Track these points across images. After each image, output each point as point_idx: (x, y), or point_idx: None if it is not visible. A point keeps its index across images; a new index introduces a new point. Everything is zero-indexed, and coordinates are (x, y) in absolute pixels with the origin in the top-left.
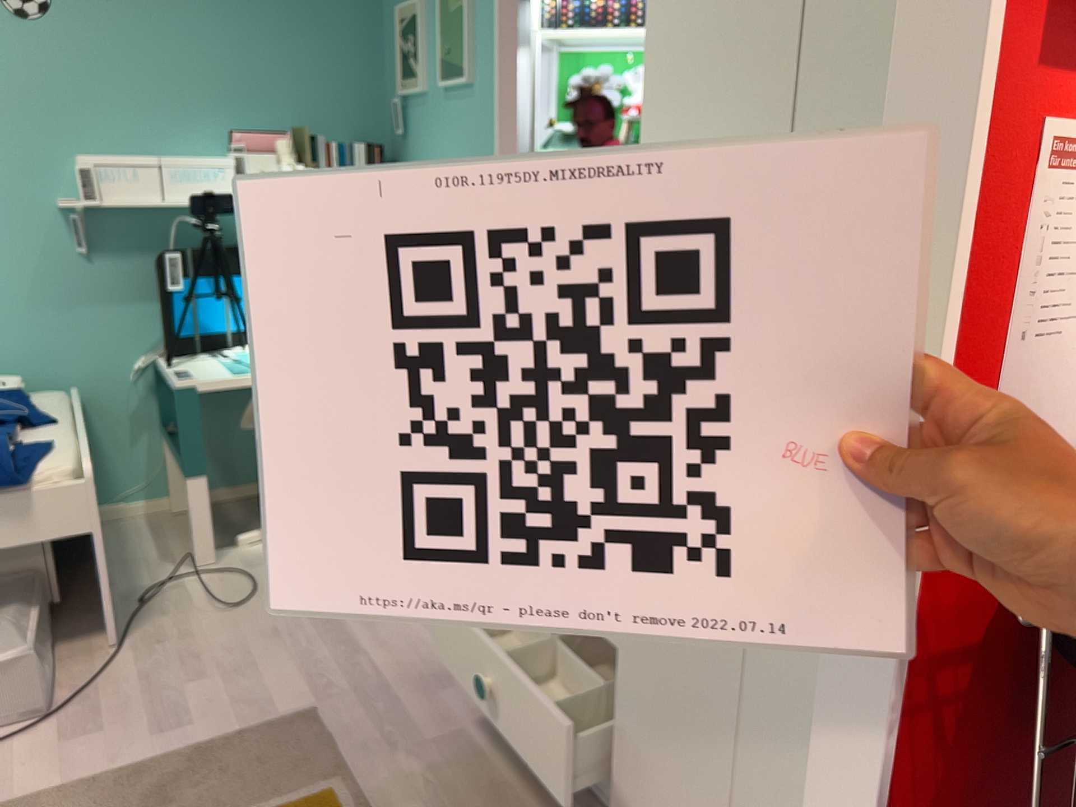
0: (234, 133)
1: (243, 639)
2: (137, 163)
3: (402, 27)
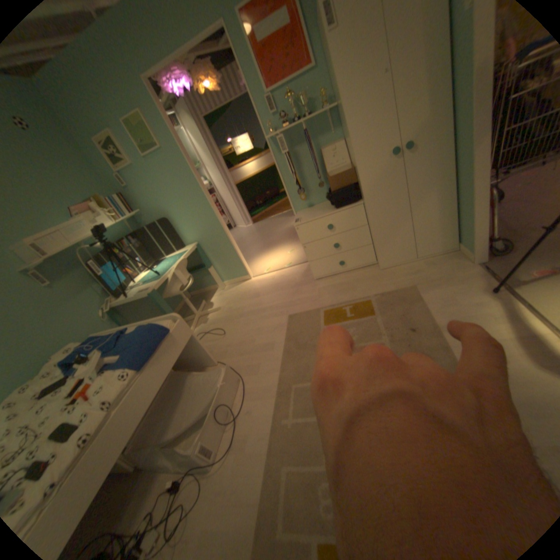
0: (63, 210)
1: (243, 331)
2: (48, 232)
3: (99, 144)
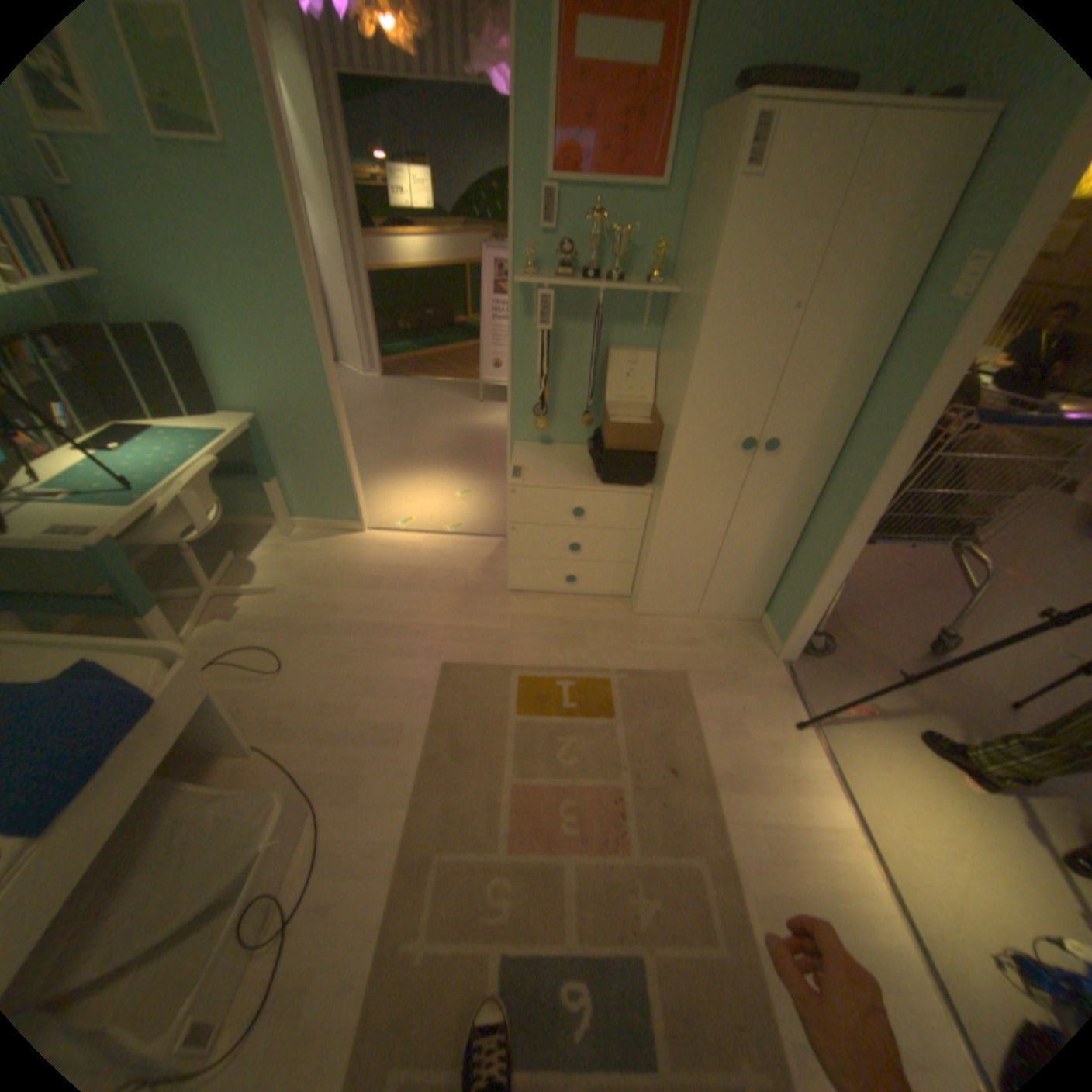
0: None
1: (330, 675)
2: None
3: None
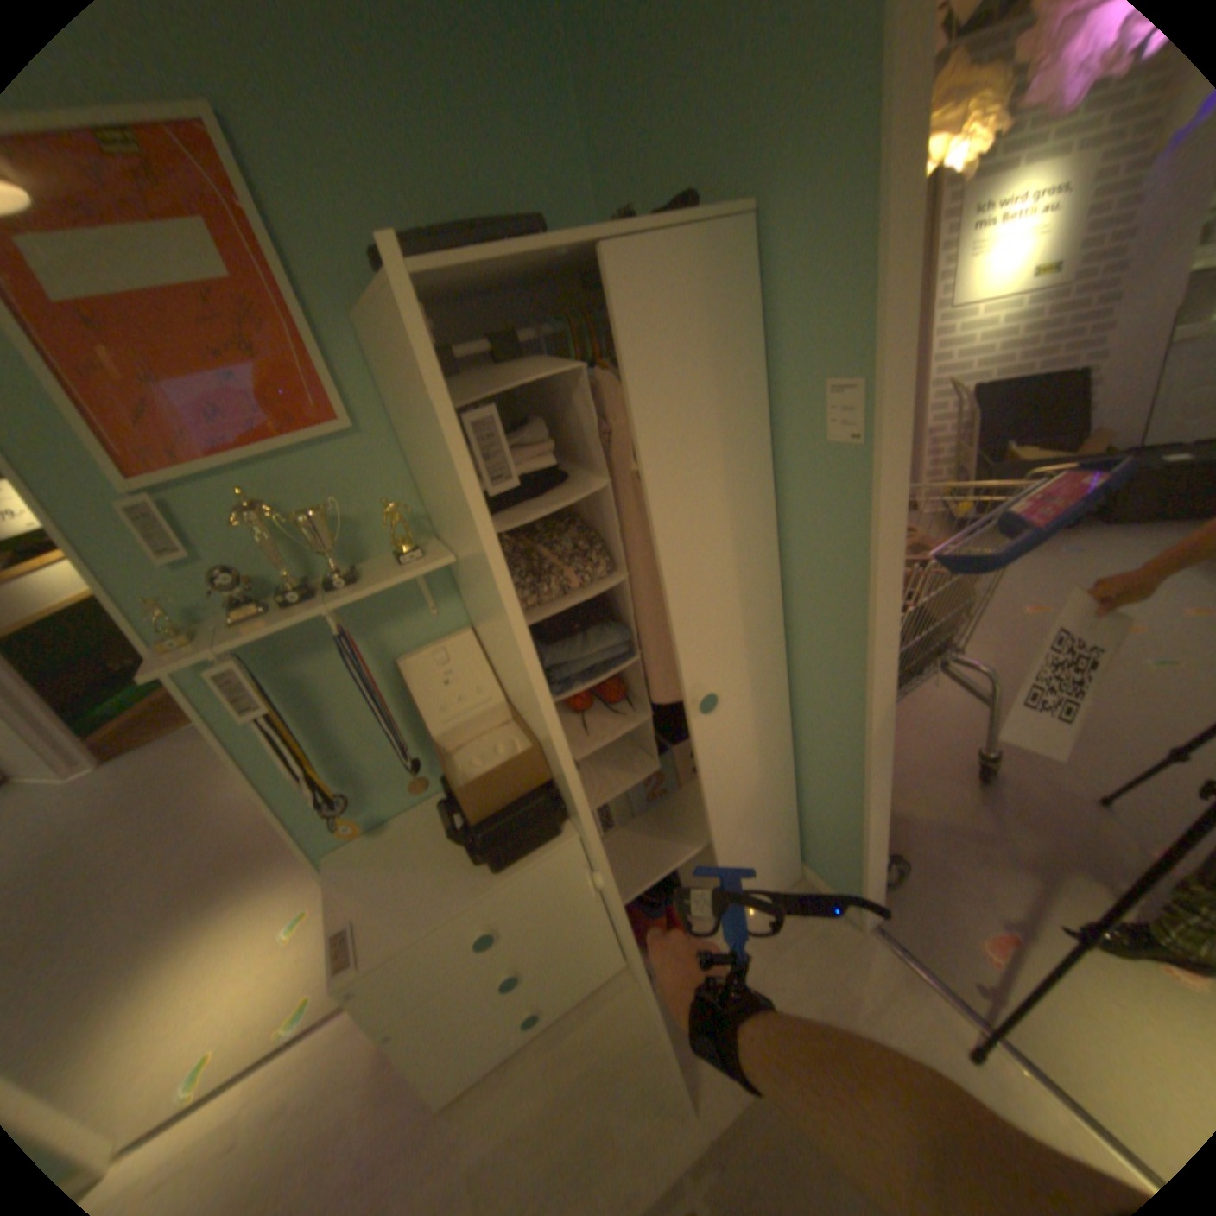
0: None
1: None
2: None
3: None
